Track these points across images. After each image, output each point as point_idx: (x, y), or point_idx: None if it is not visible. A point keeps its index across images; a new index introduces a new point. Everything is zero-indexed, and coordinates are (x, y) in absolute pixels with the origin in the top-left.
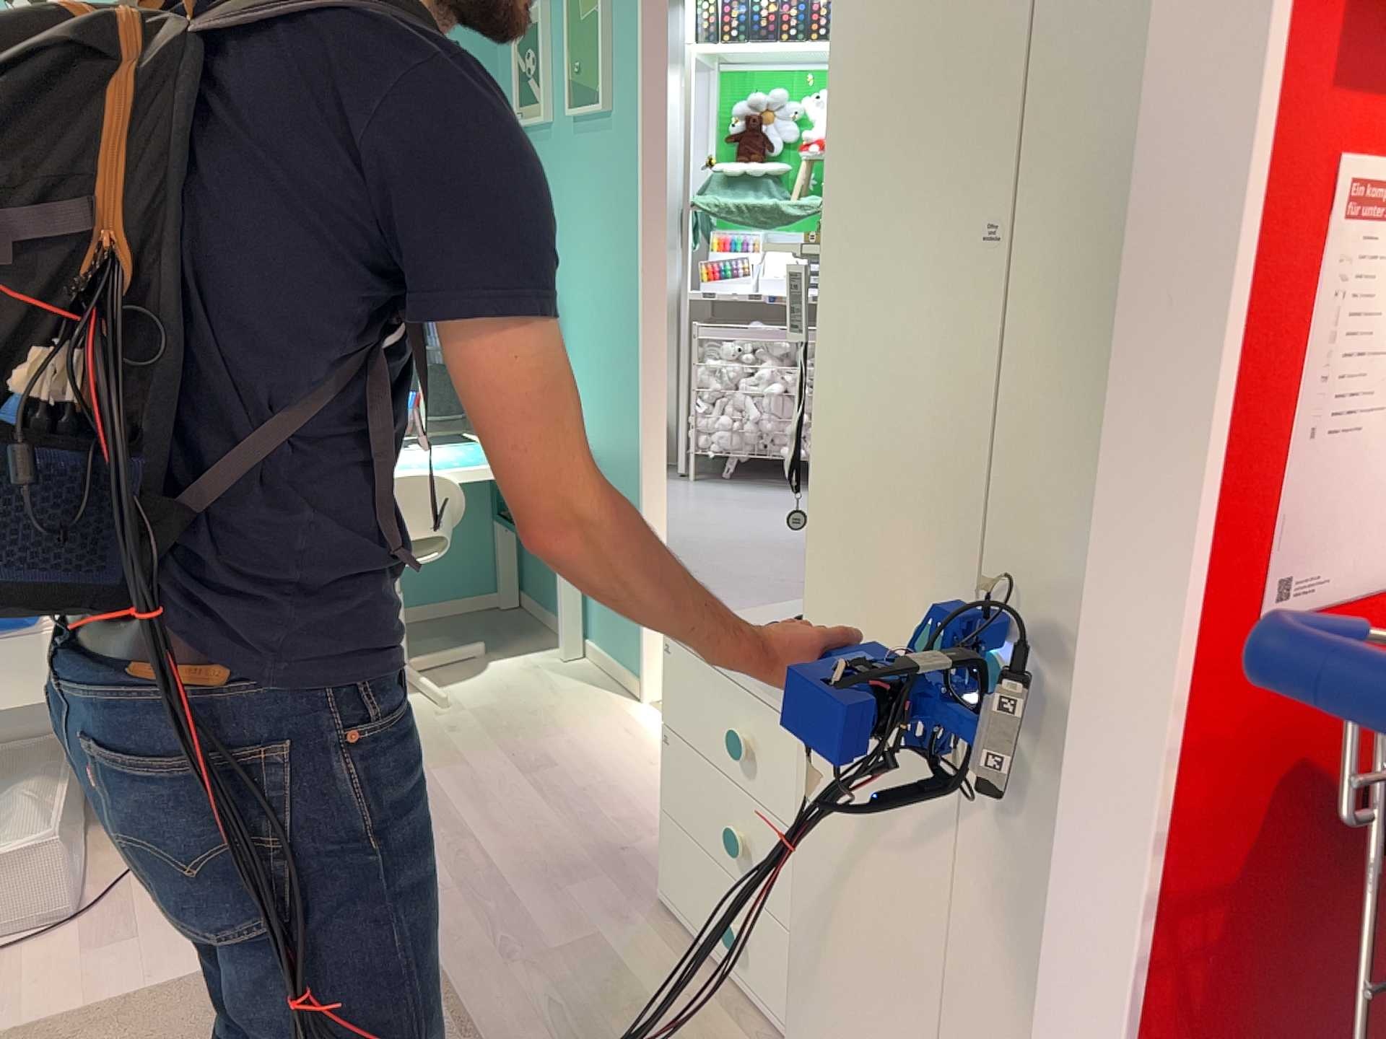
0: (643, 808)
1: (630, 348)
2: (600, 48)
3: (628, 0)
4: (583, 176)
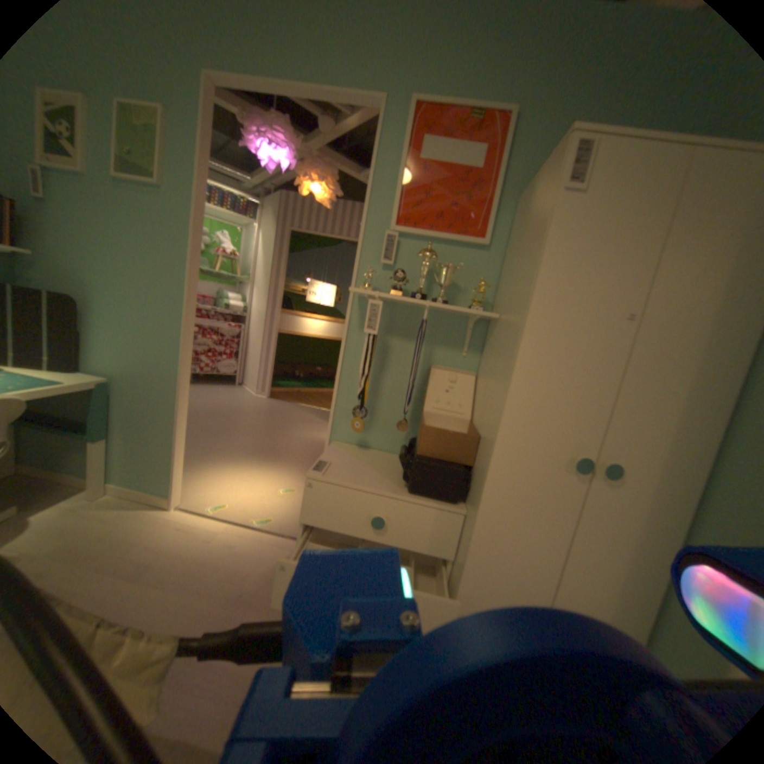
0: (227, 569)
1: (172, 322)
2: (159, 150)
3: (185, 132)
4: (125, 217)
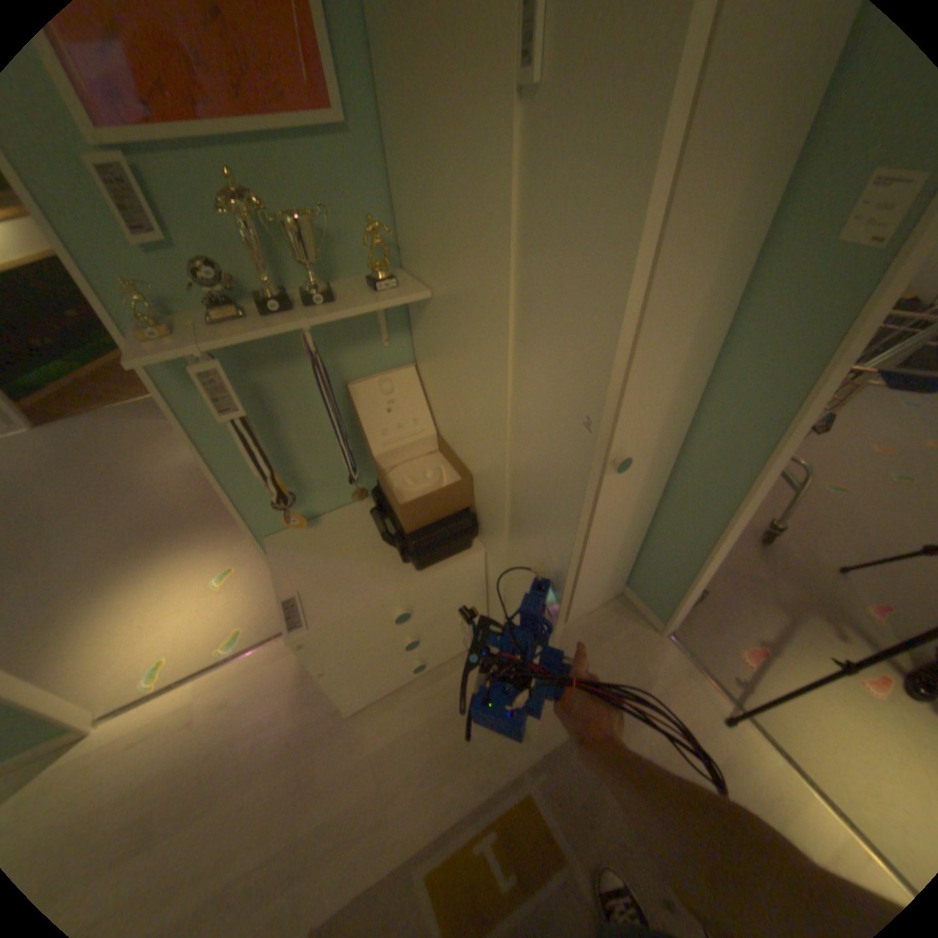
0: (241, 730)
1: None
2: None
3: None
4: None
